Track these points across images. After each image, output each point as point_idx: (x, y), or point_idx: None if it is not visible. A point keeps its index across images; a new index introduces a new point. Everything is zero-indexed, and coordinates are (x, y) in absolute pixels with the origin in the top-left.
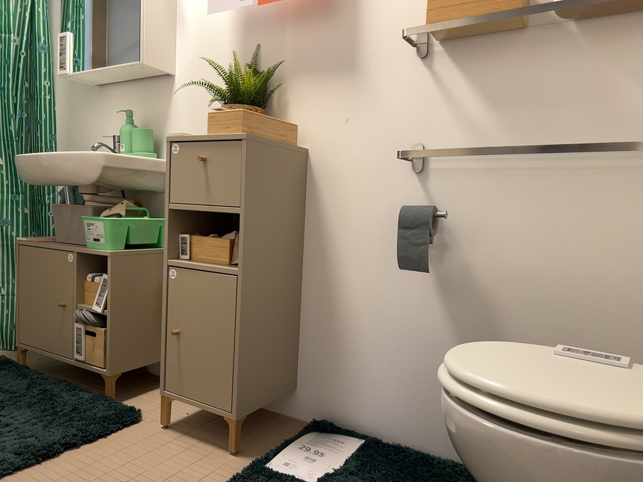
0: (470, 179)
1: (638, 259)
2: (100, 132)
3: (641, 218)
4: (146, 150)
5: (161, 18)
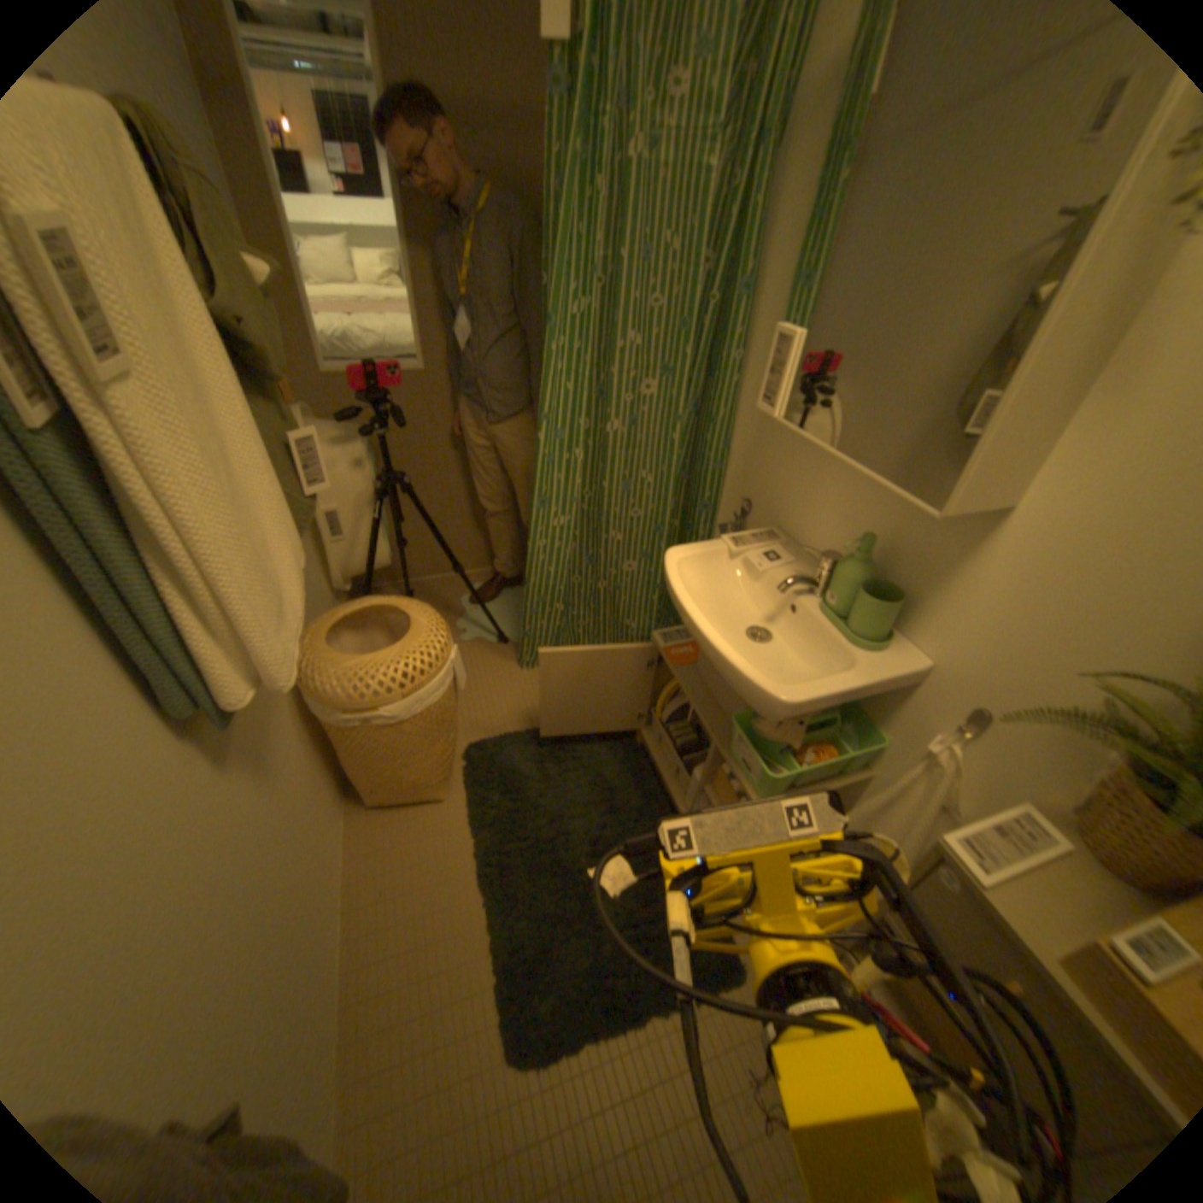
0: None
1: None
2: (796, 482)
3: None
4: (872, 632)
5: (1055, 379)
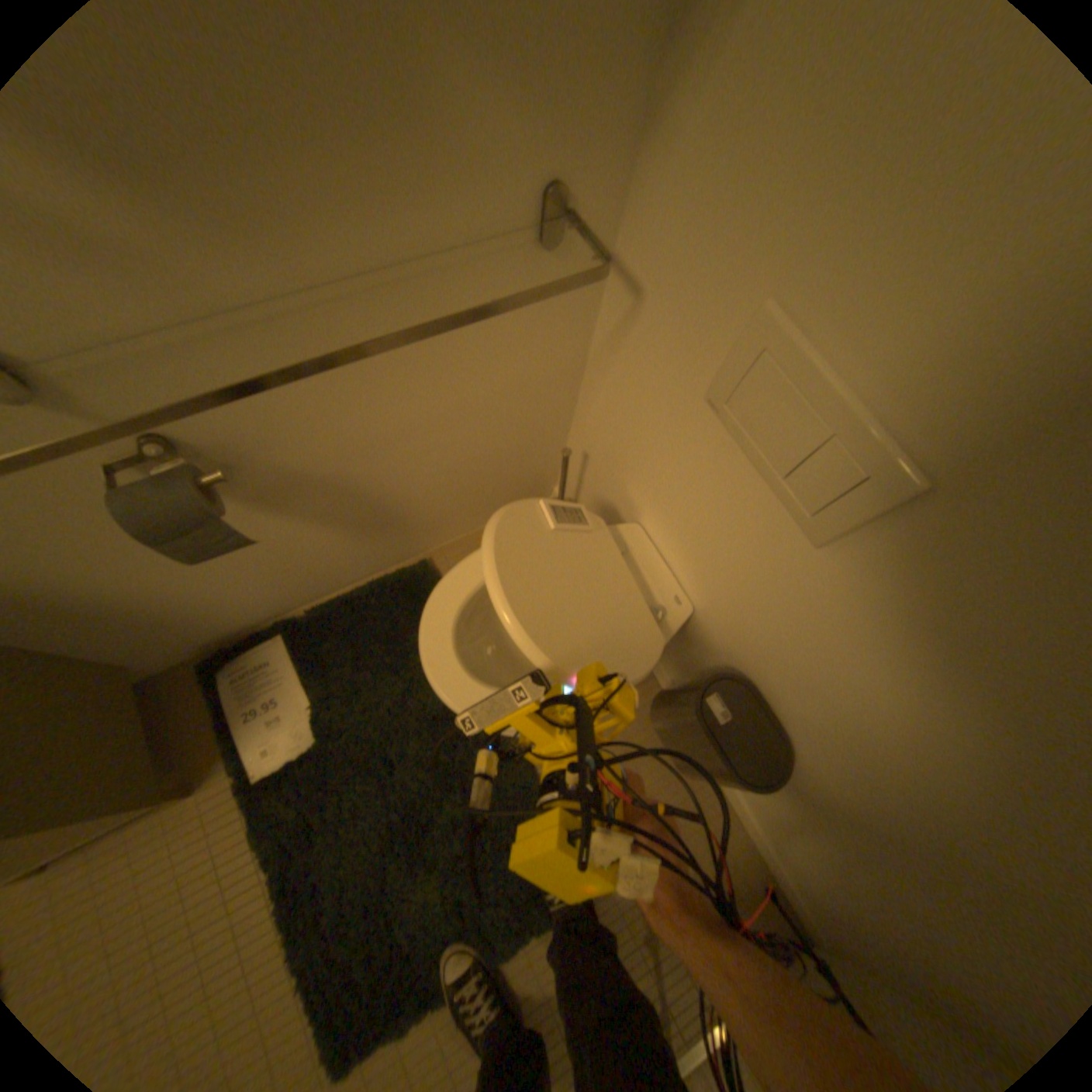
0: (194, 362)
1: (509, 367)
2: None
3: (511, 322)
4: None
5: None
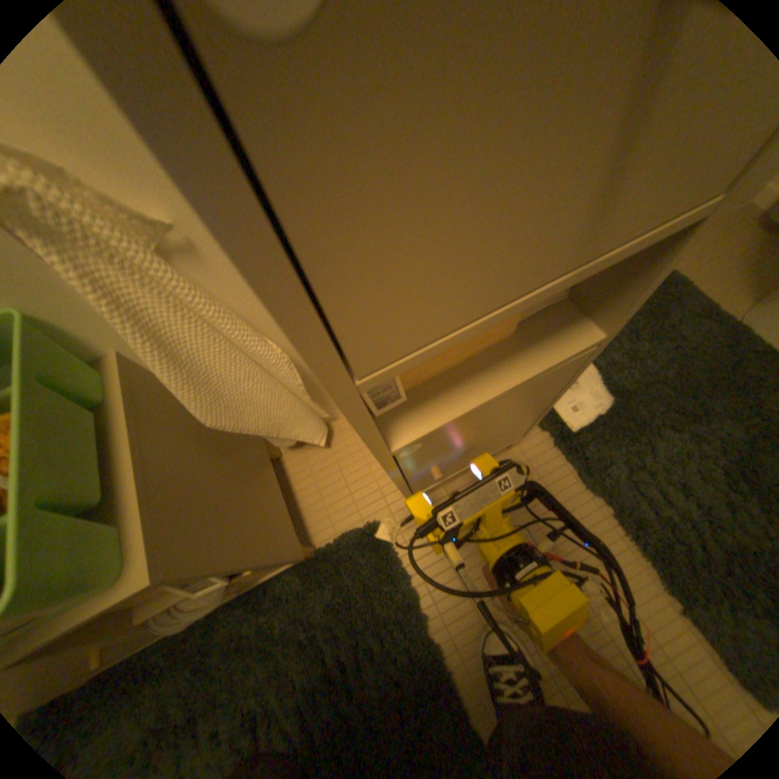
0: None
1: None
2: None
3: None
4: None
5: None
